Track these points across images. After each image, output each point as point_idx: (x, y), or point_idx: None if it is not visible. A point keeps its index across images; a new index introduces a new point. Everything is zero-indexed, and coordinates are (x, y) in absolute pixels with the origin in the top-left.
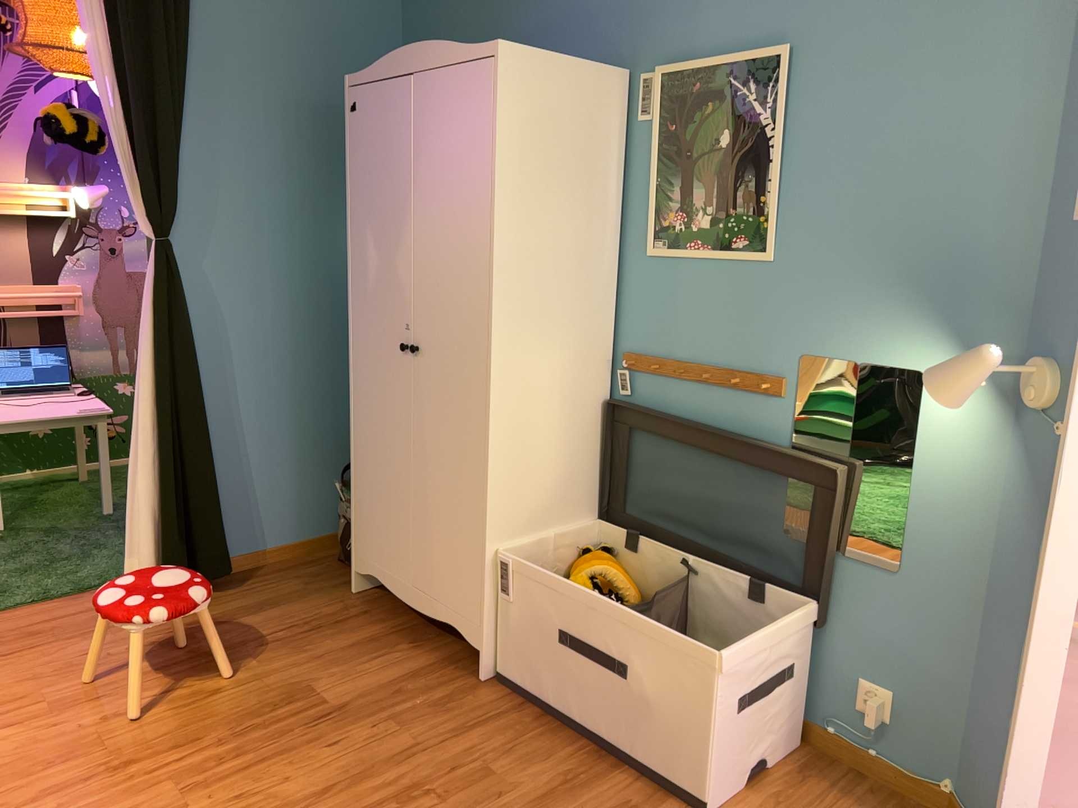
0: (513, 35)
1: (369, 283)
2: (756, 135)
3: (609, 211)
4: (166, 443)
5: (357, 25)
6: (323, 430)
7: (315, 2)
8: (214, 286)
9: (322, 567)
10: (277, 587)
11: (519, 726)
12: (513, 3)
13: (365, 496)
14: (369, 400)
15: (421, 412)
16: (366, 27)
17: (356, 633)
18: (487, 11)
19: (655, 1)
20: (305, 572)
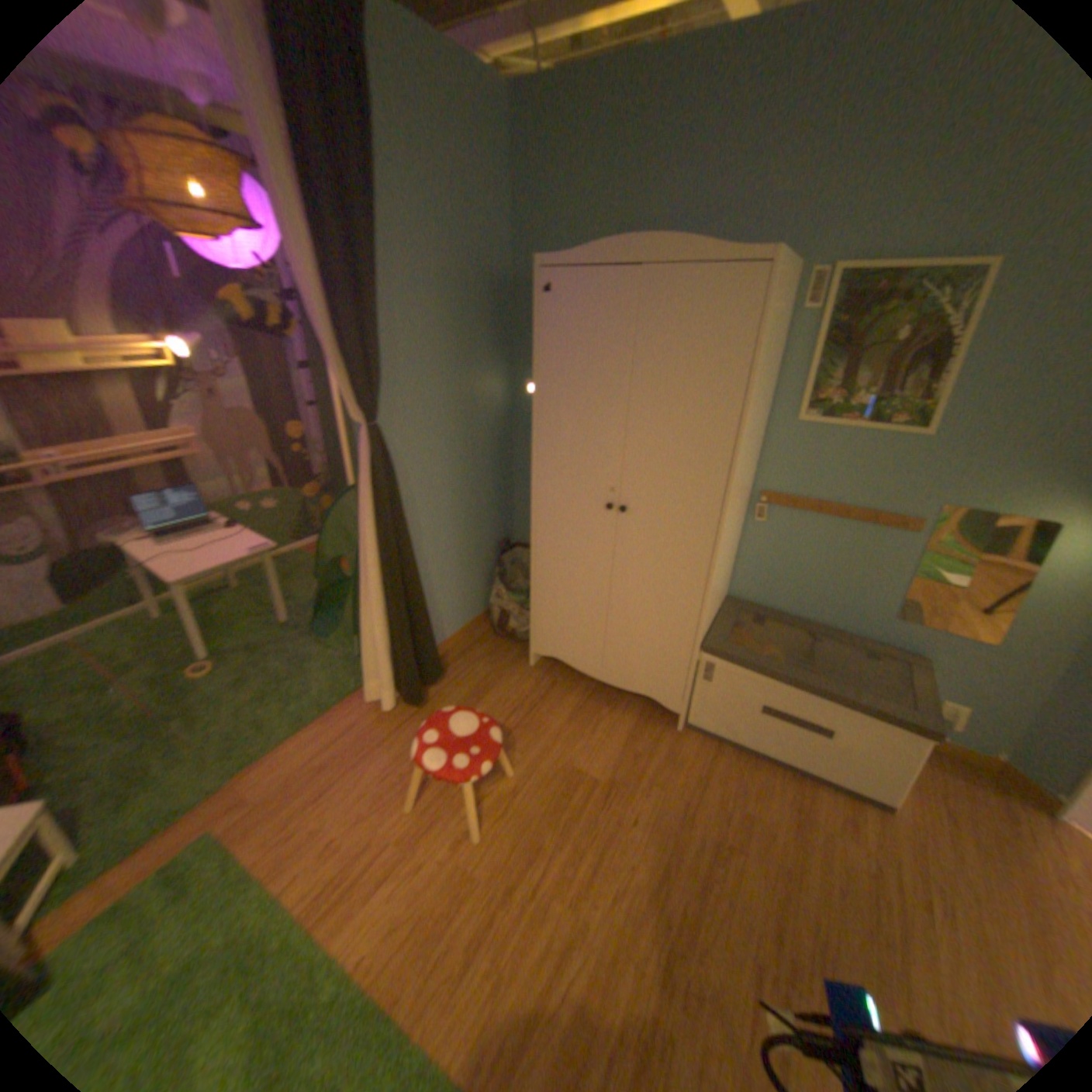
0: (655, 210)
1: (562, 449)
2: (942, 331)
3: (772, 385)
4: (401, 601)
5: (480, 186)
6: (473, 546)
7: (450, 160)
8: (400, 454)
9: (491, 645)
10: (475, 672)
11: (733, 767)
12: (658, 178)
13: (550, 606)
14: (559, 541)
15: (617, 552)
16: (485, 188)
17: (565, 705)
18: (624, 182)
19: (842, 193)
20: (482, 652)
